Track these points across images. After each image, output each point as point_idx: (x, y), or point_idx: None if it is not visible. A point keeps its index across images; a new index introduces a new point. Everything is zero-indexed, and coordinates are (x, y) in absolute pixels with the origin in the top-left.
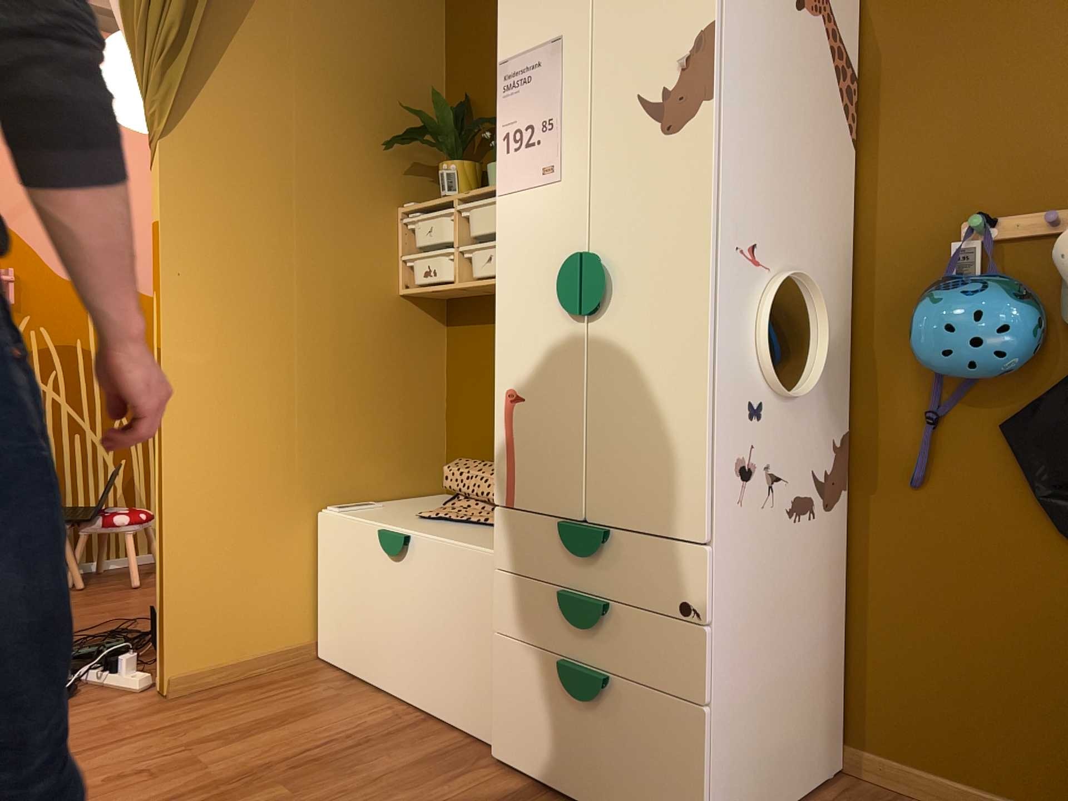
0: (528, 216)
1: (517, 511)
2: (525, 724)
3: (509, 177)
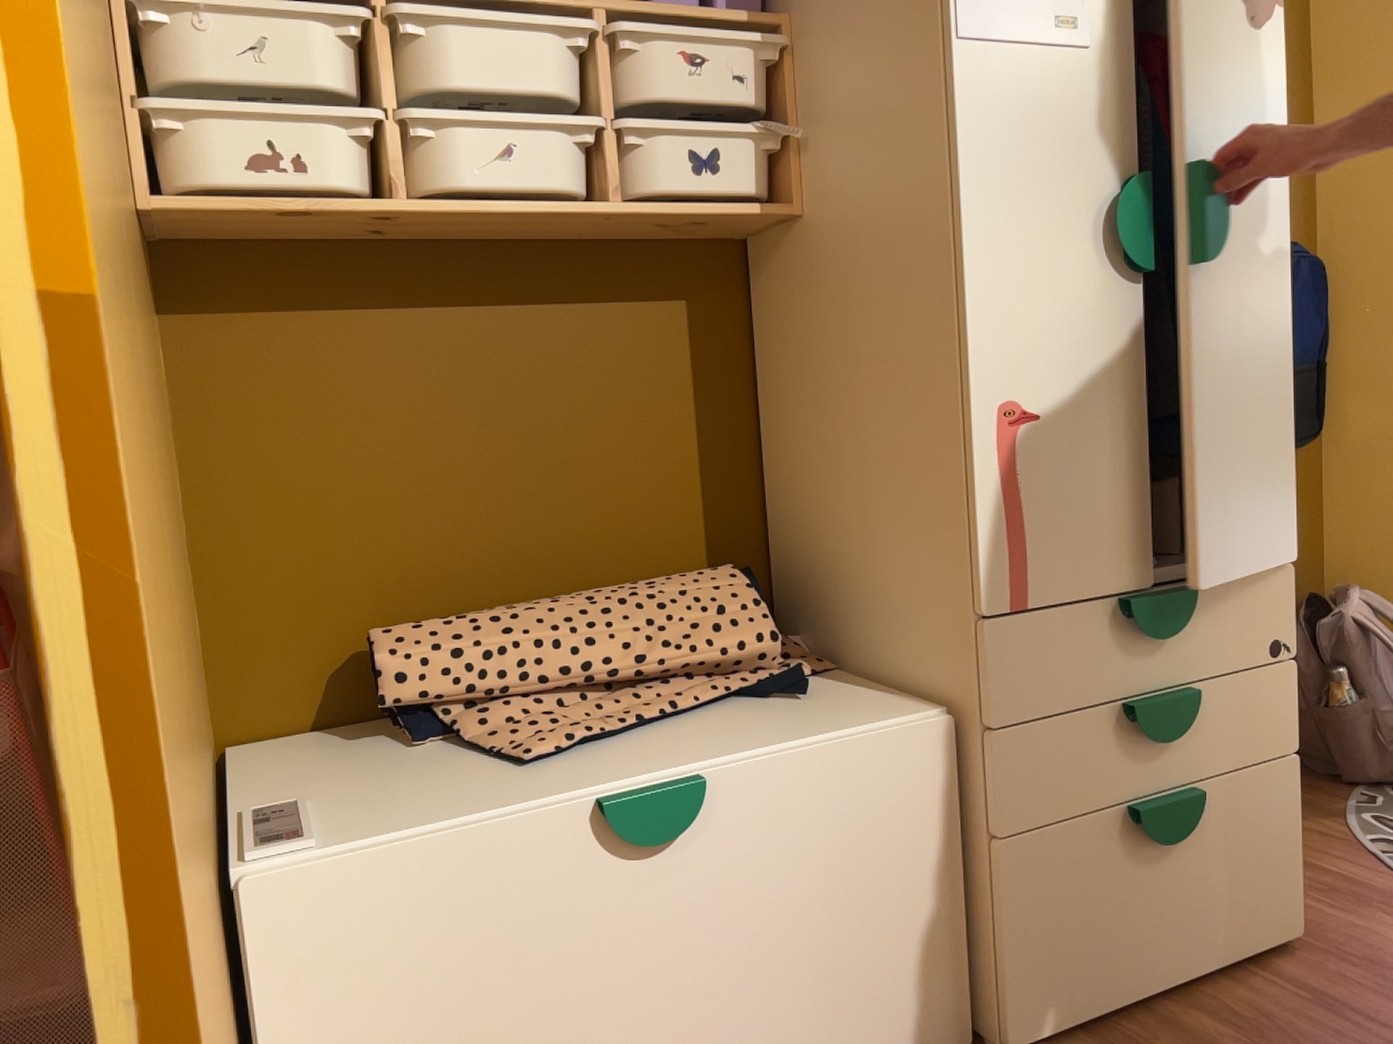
0: (1029, 95)
1: (1033, 612)
2: (1071, 948)
3: (984, 10)
